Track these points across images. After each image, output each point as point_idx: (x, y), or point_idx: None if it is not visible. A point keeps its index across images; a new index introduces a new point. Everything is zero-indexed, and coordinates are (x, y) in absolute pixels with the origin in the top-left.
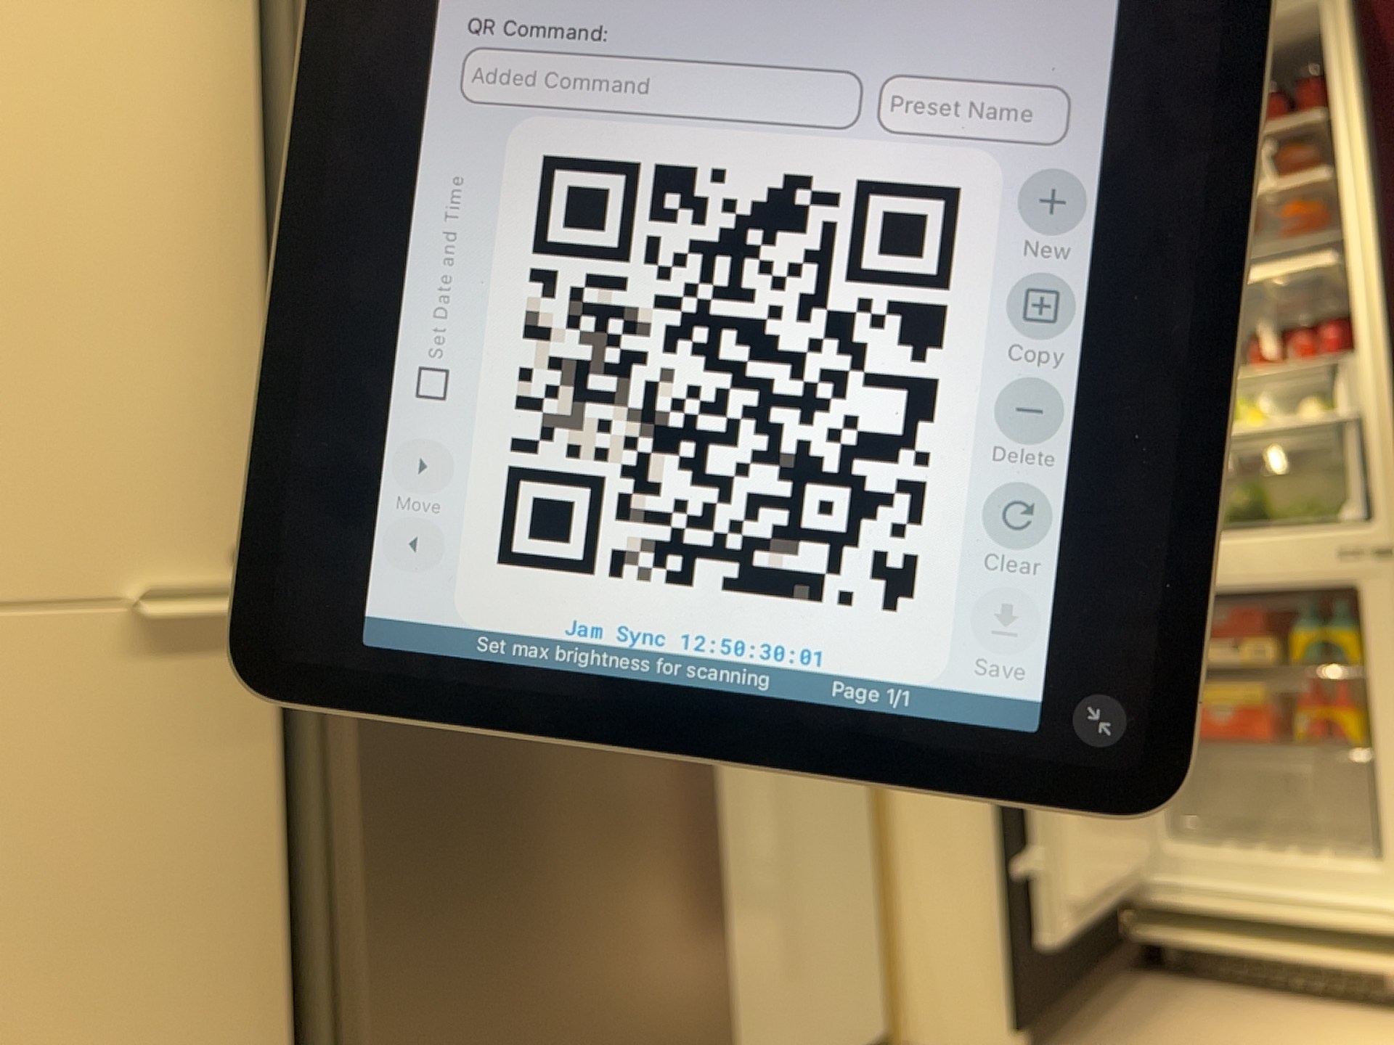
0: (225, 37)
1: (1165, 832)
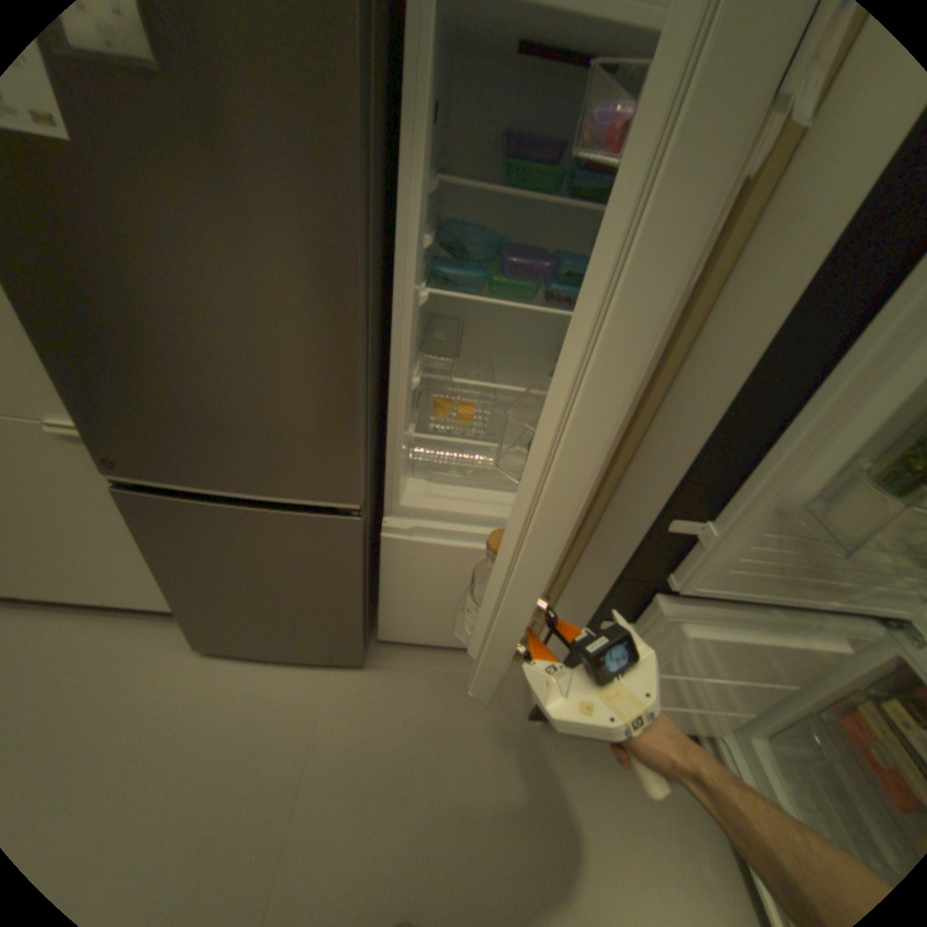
0: None
1: (758, 730)
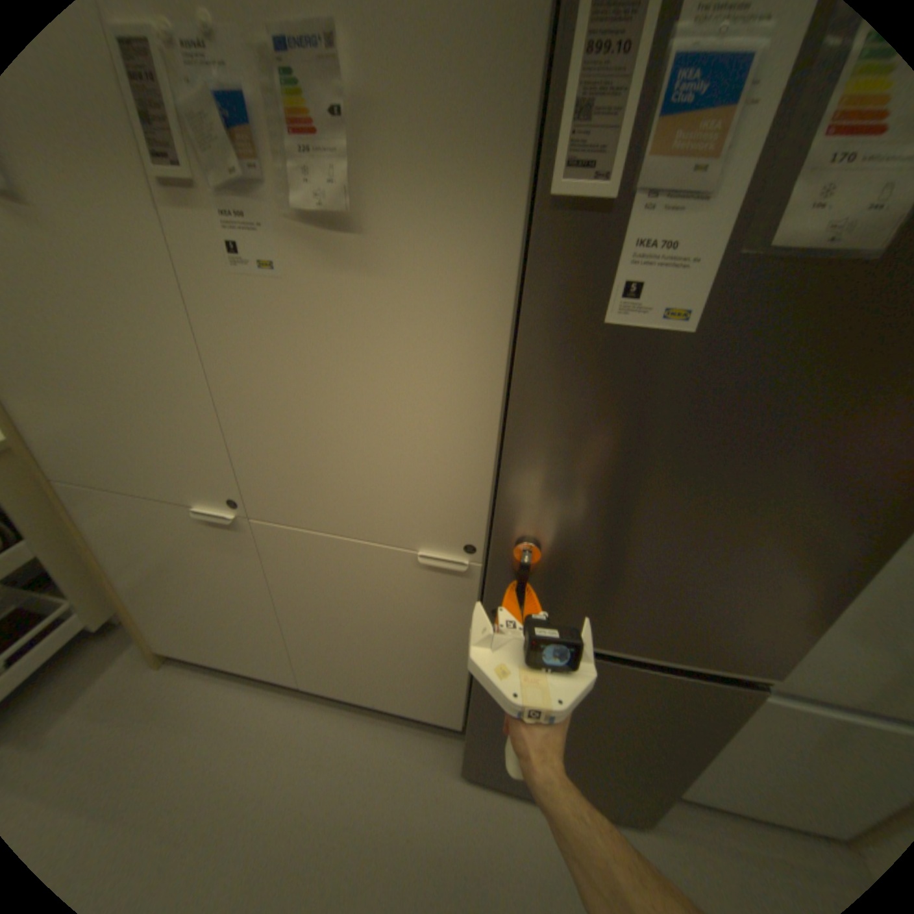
0: (500, 269)
1: None
